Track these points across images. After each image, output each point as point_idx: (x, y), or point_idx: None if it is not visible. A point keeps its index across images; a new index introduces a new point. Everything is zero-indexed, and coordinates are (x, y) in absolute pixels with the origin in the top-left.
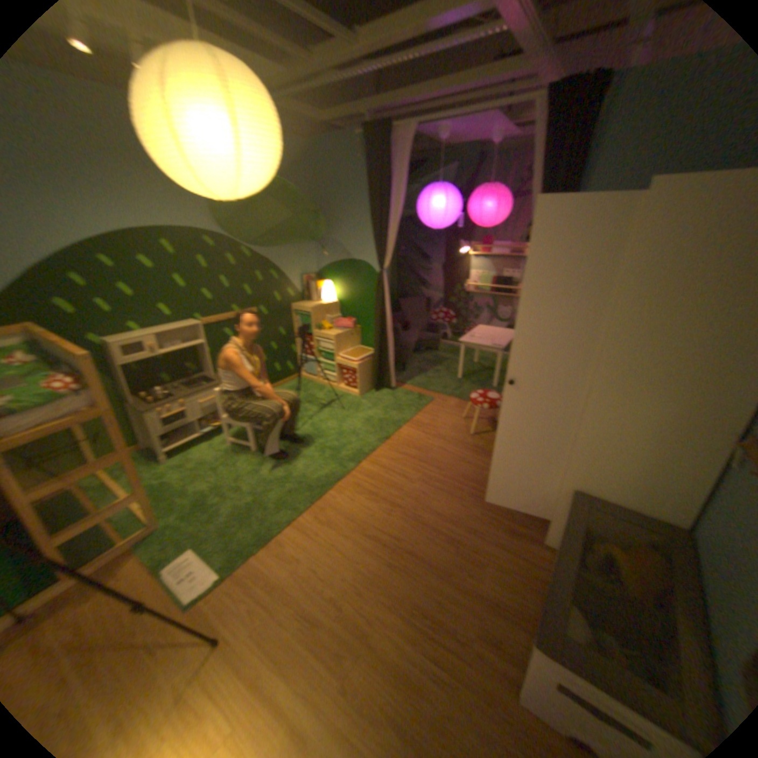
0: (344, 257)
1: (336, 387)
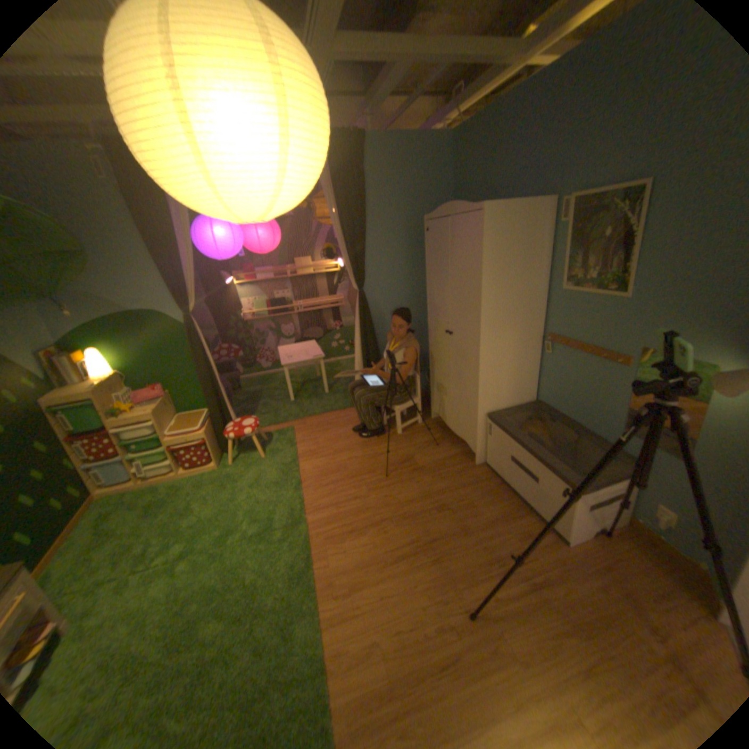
0: (106, 309)
1: (171, 476)
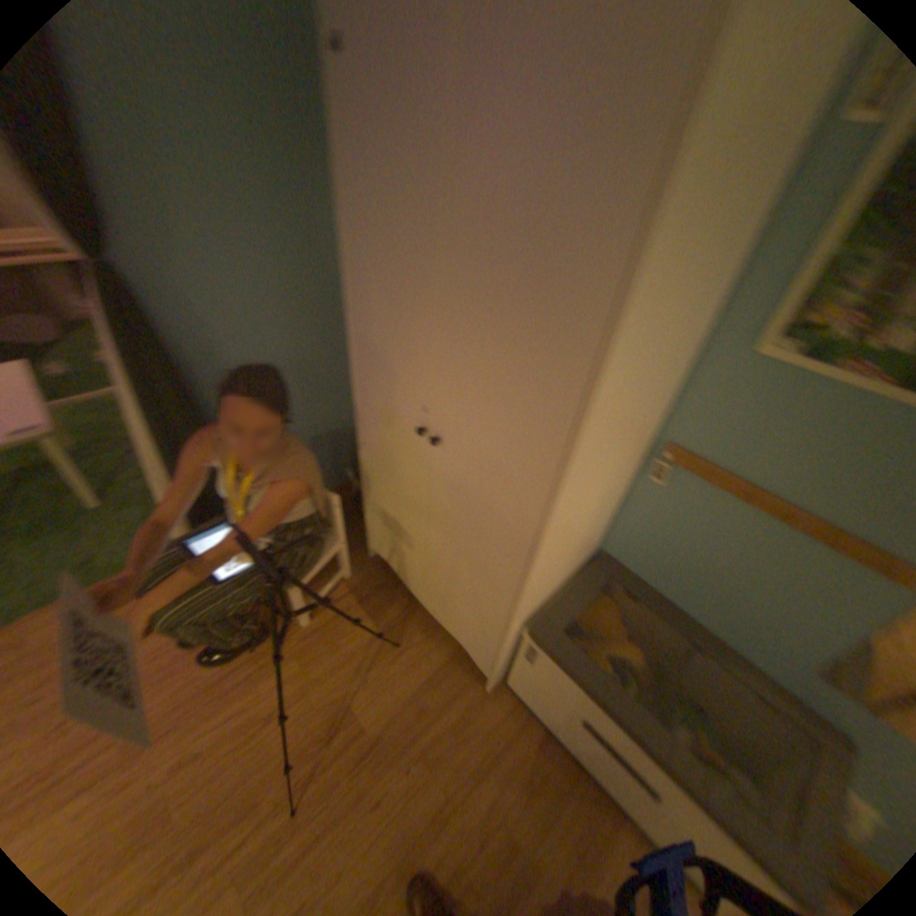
0: None
1: None
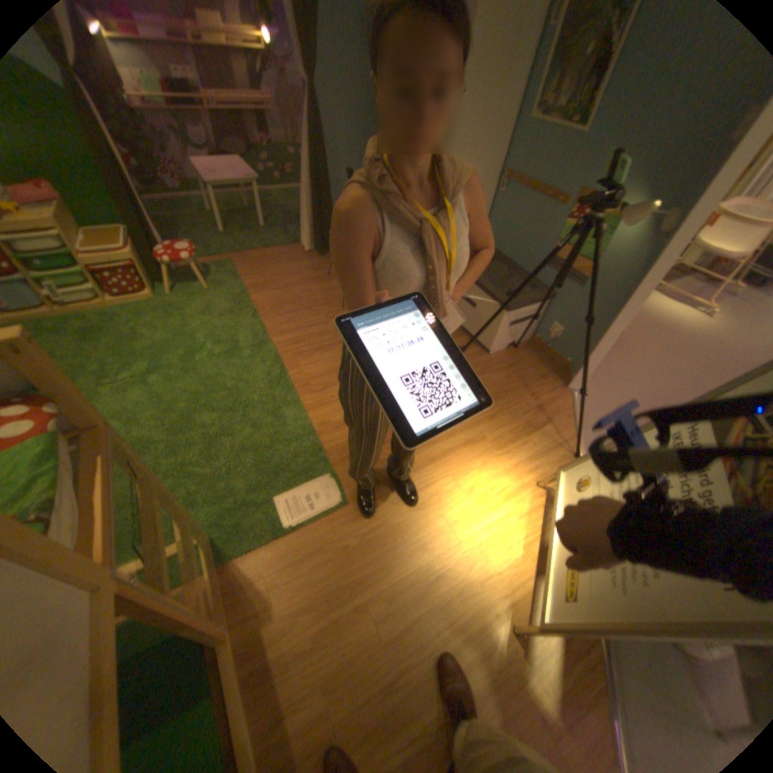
0: None
1: (96, 303)
